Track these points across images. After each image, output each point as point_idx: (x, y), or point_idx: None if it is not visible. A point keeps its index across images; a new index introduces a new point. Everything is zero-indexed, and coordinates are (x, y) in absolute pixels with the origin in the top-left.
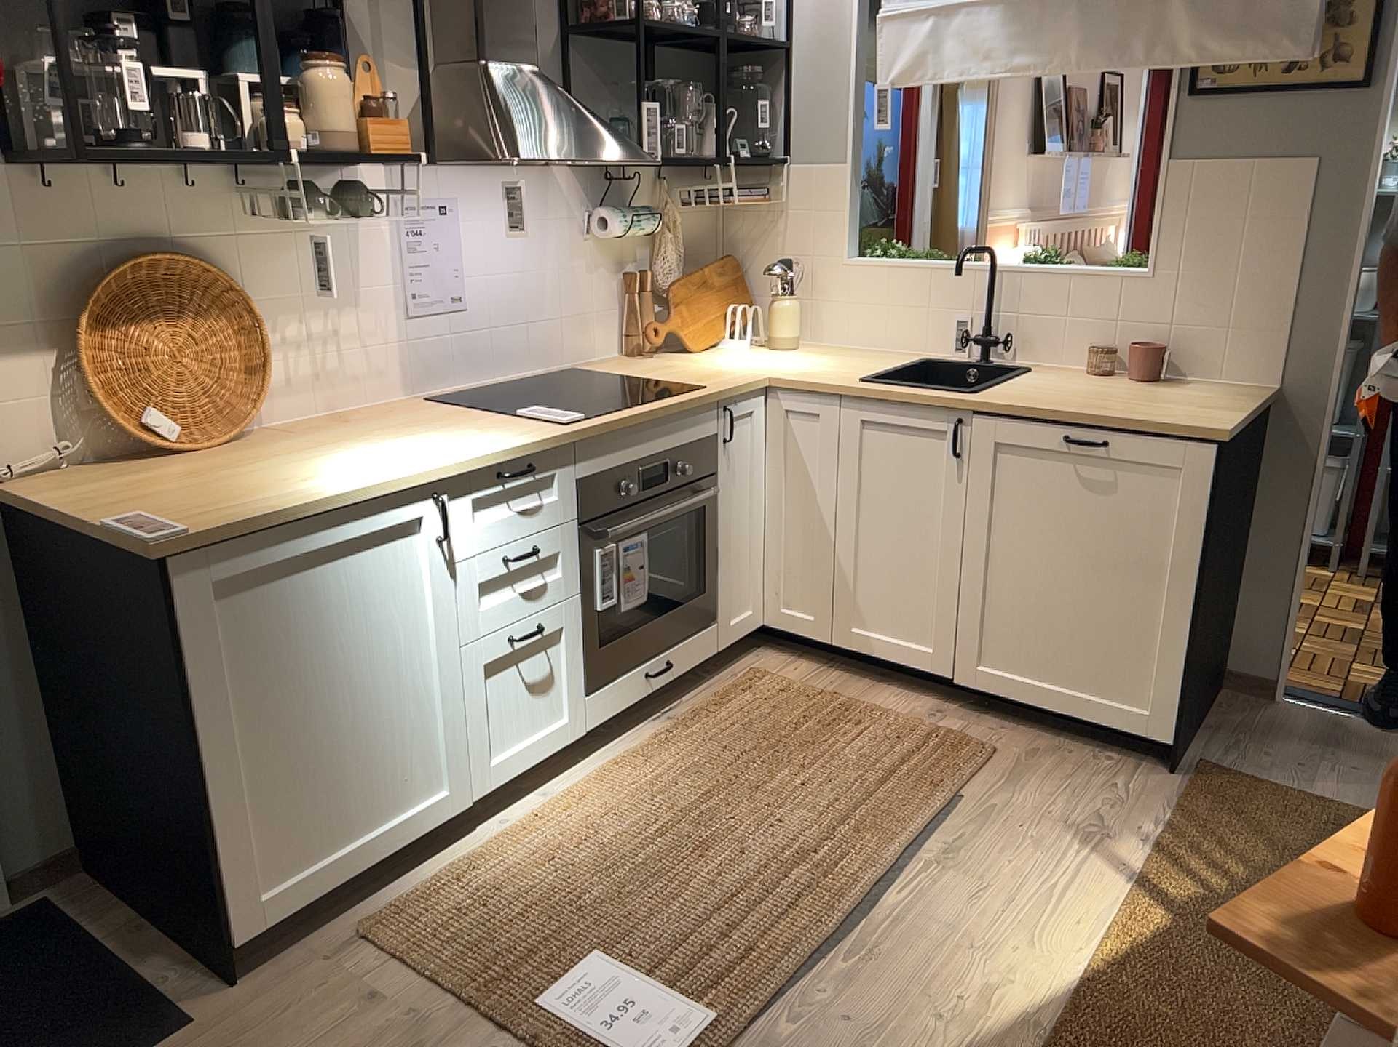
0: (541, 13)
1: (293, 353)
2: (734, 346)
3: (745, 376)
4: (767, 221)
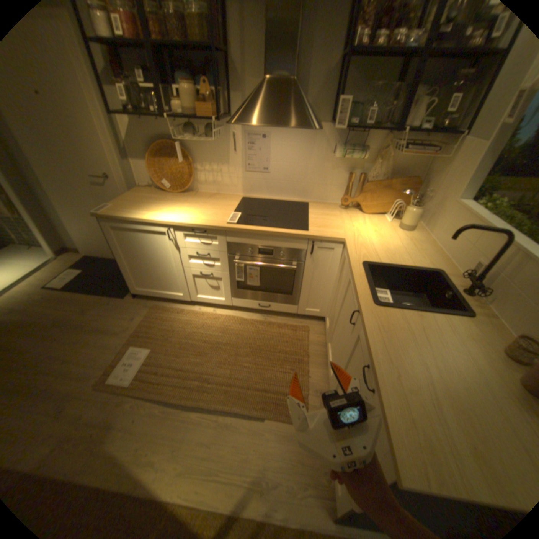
0: (332, 45)
1: (207, 173)
2: (385, 218)
3: (337, 233)
4: (445, 165)
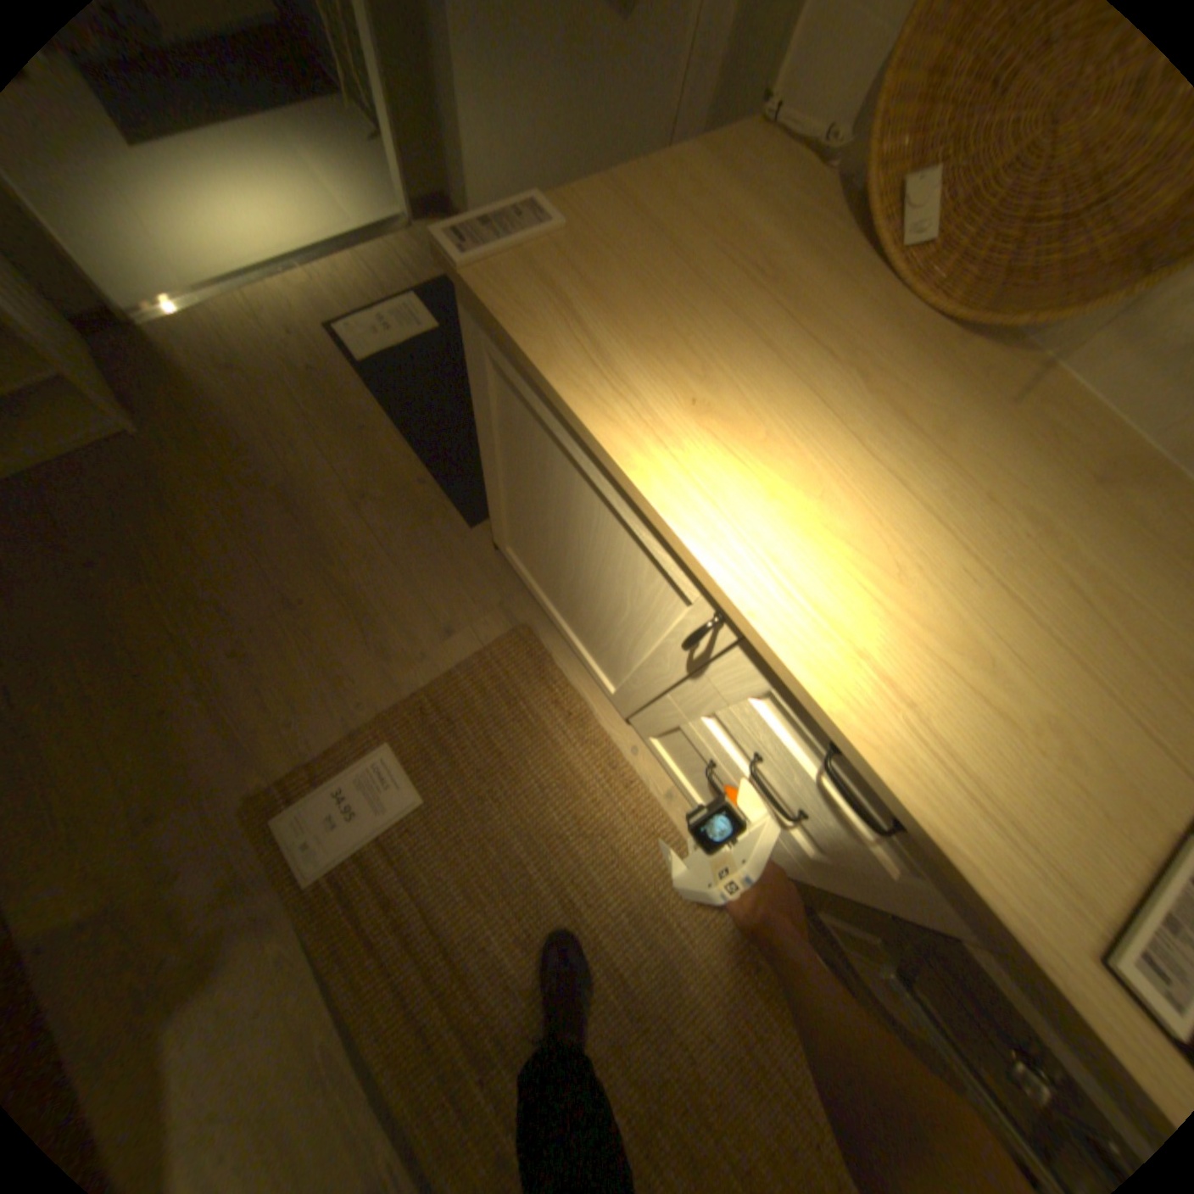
0: None
1: None
2: None
3: None
4: None
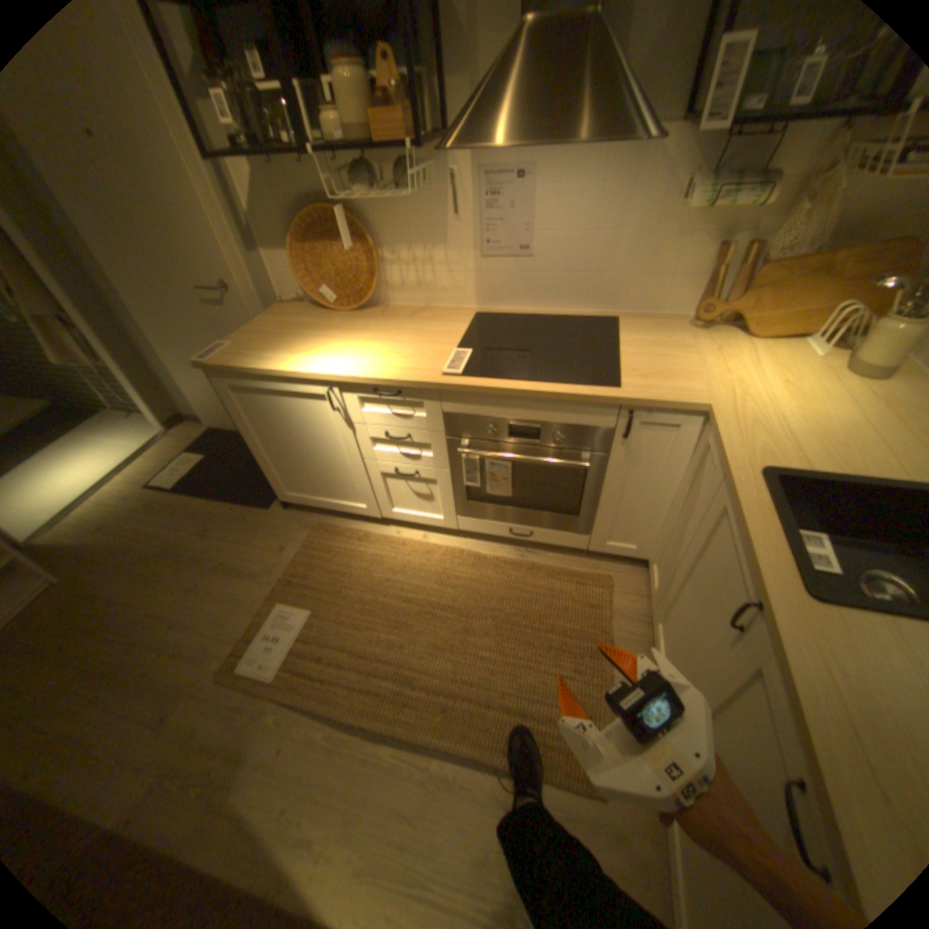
0: None
1: (404, 267)
2: (808, 346)
3: (689, 392)
4: None
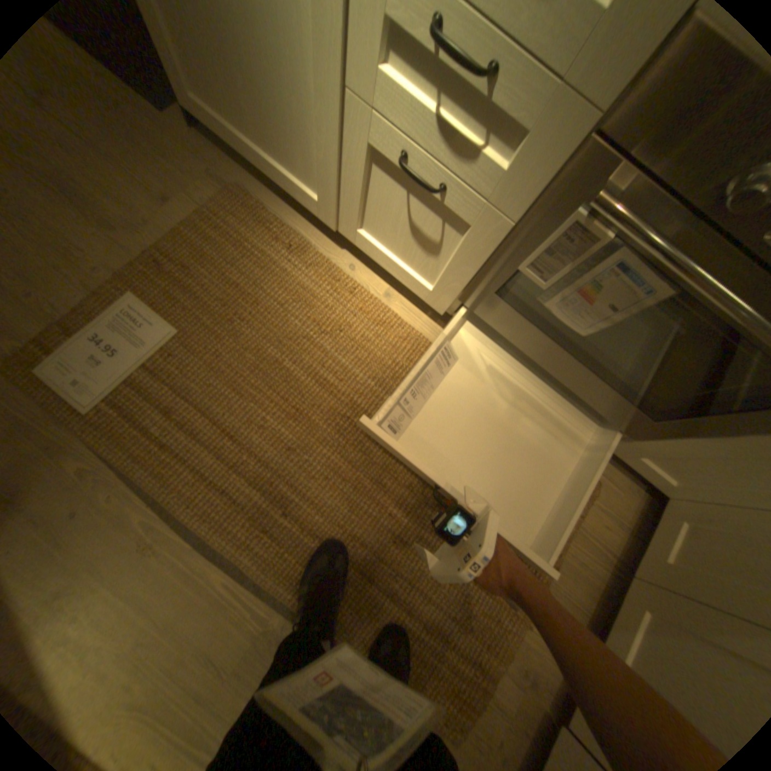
0: None
1: None
2: None
3: None
4: None
